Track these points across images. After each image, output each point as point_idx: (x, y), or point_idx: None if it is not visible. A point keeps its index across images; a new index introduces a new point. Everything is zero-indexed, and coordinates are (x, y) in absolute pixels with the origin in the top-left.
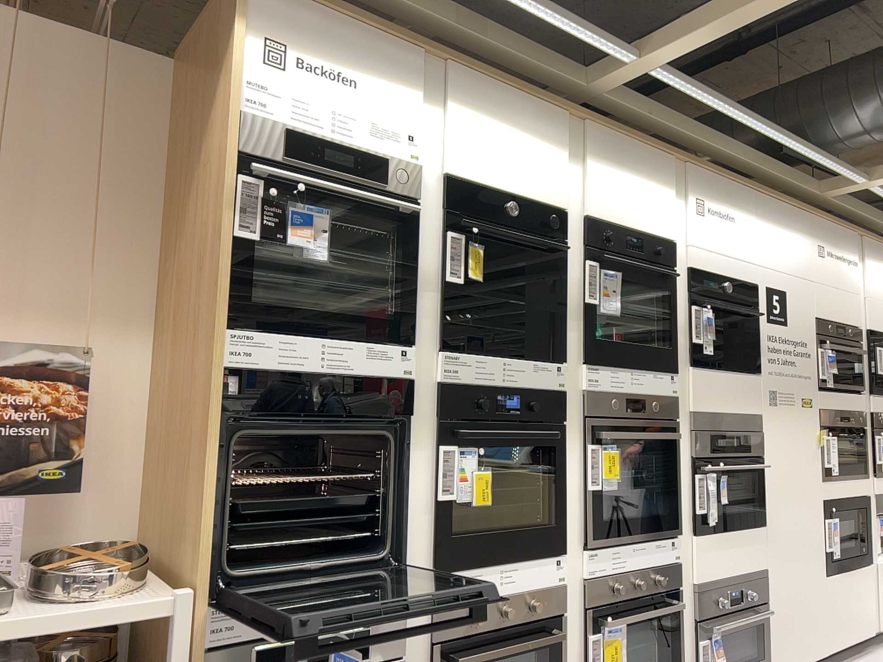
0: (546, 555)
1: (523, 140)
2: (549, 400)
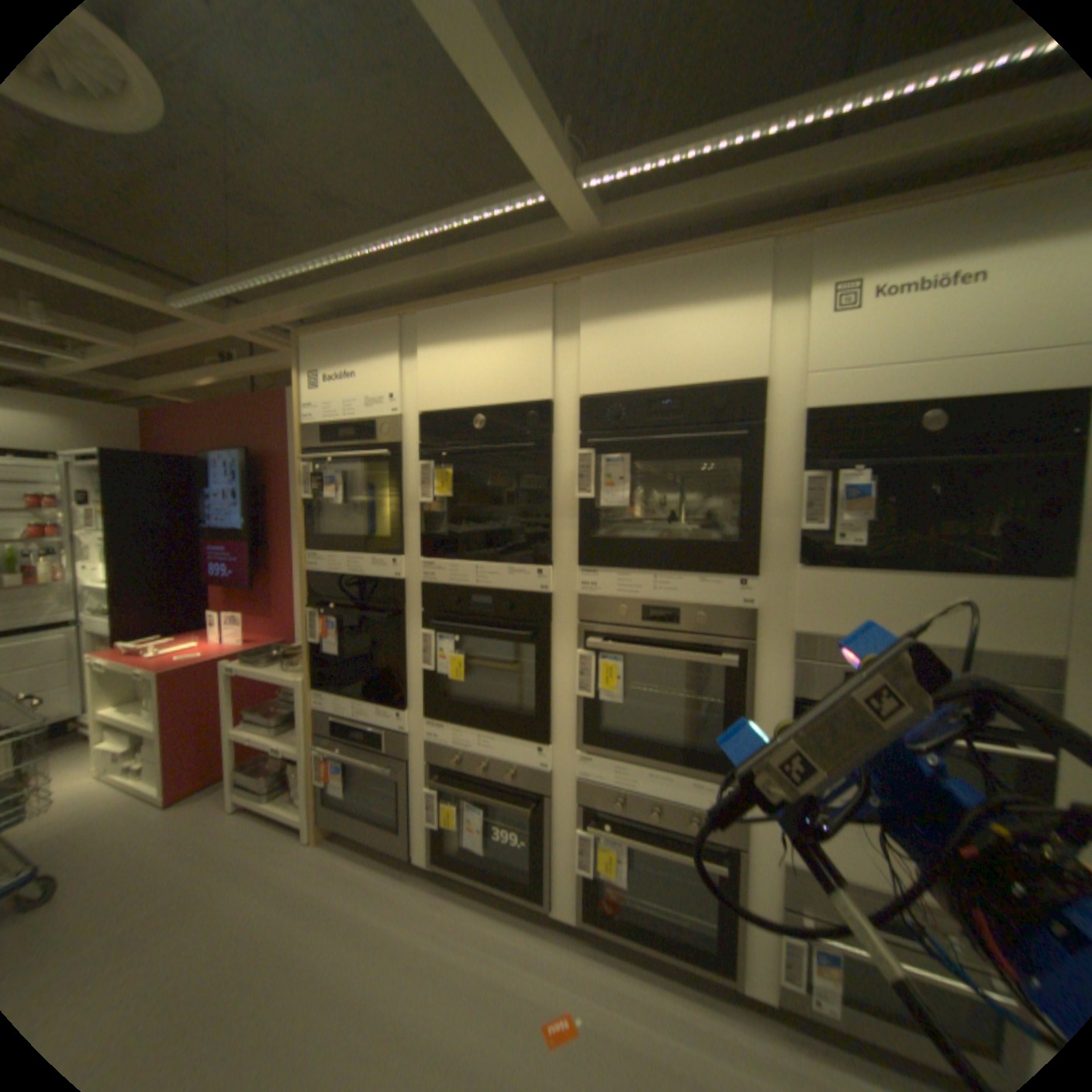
0: (525, 742)
1: (489, 349)
2: (526, 602)
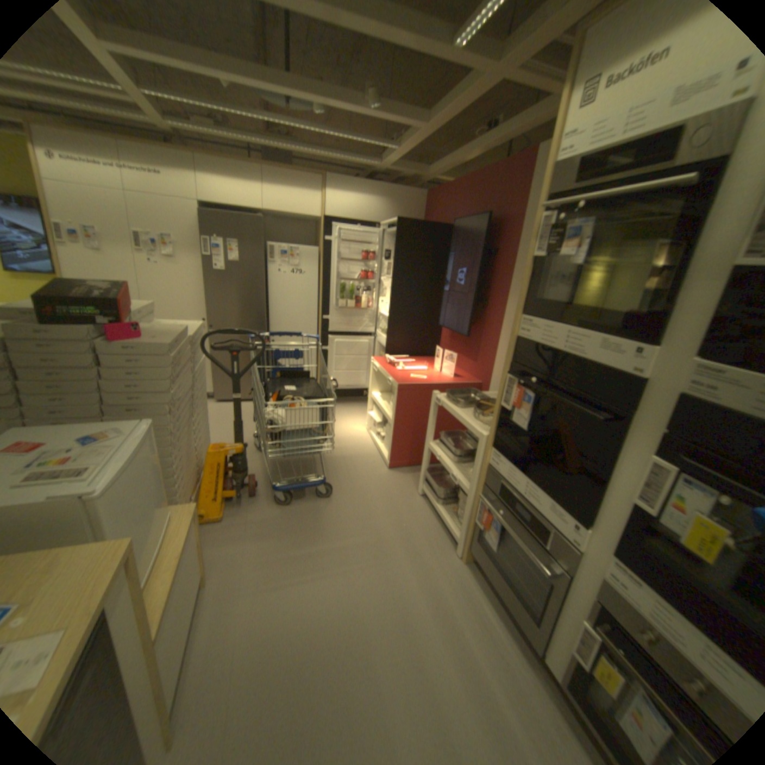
0: None
1: None
2: None
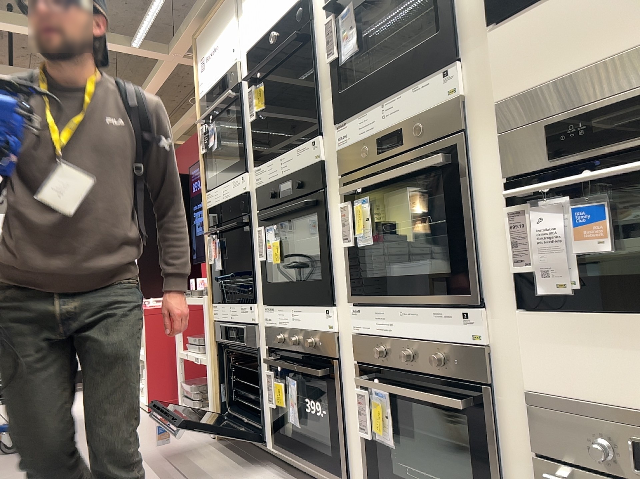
0: (318, 305)
1: None
2: (308, 173)
